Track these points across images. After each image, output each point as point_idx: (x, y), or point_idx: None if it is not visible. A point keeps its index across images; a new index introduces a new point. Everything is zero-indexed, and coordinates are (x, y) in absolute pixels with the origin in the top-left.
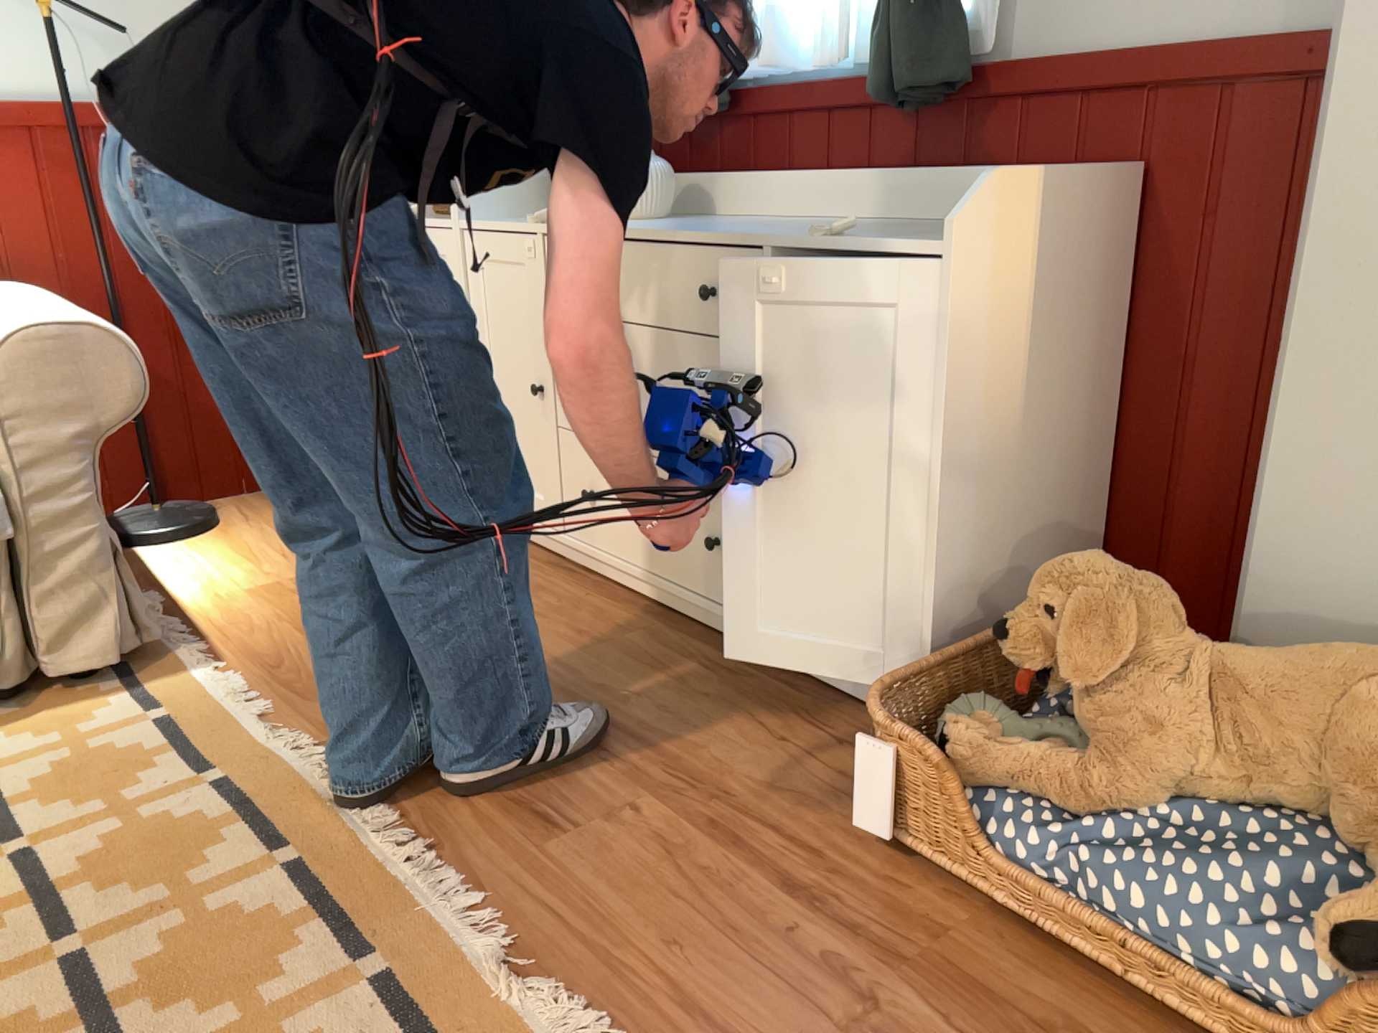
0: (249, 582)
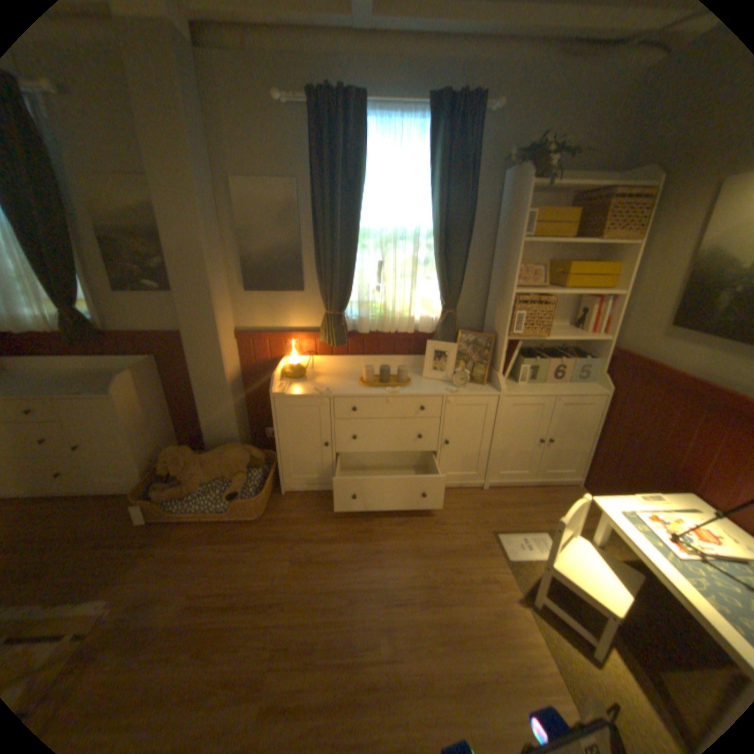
0: None
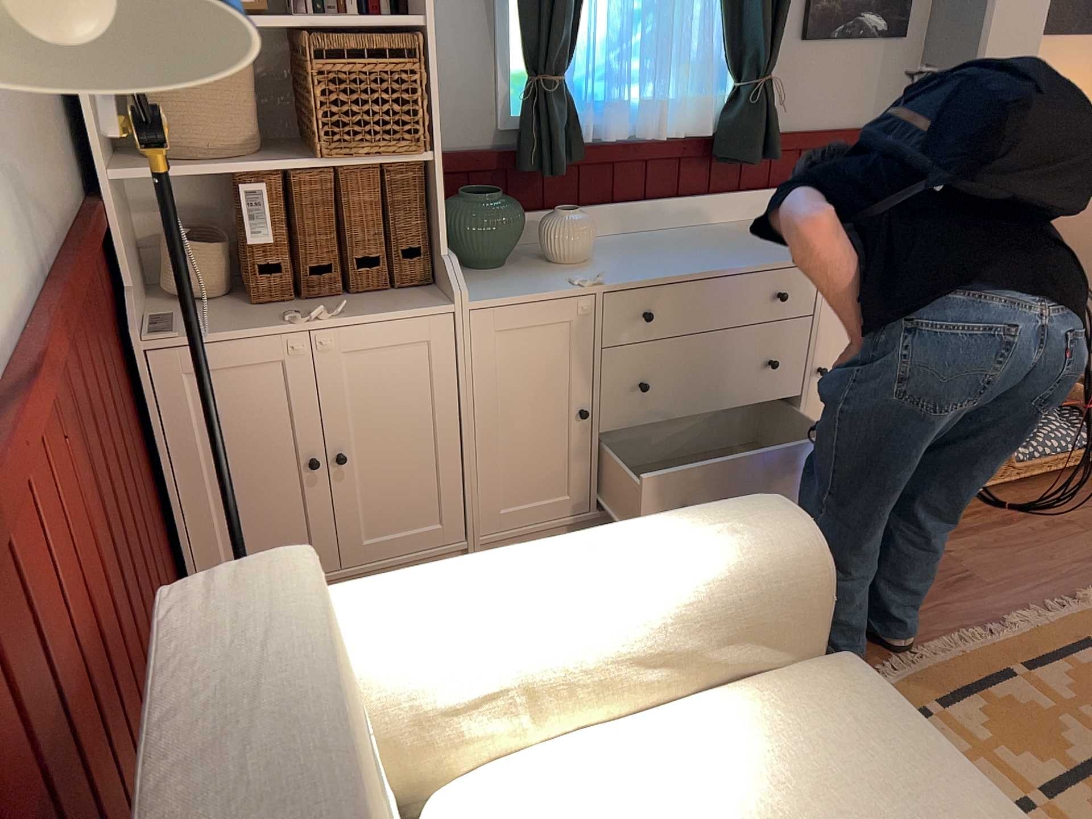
0: None
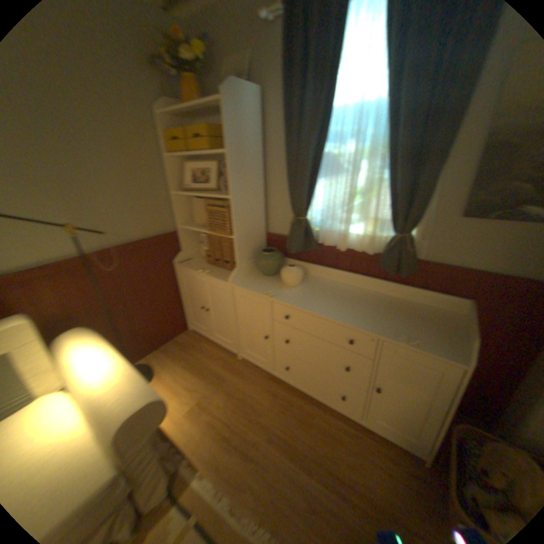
0: (180, 410)
